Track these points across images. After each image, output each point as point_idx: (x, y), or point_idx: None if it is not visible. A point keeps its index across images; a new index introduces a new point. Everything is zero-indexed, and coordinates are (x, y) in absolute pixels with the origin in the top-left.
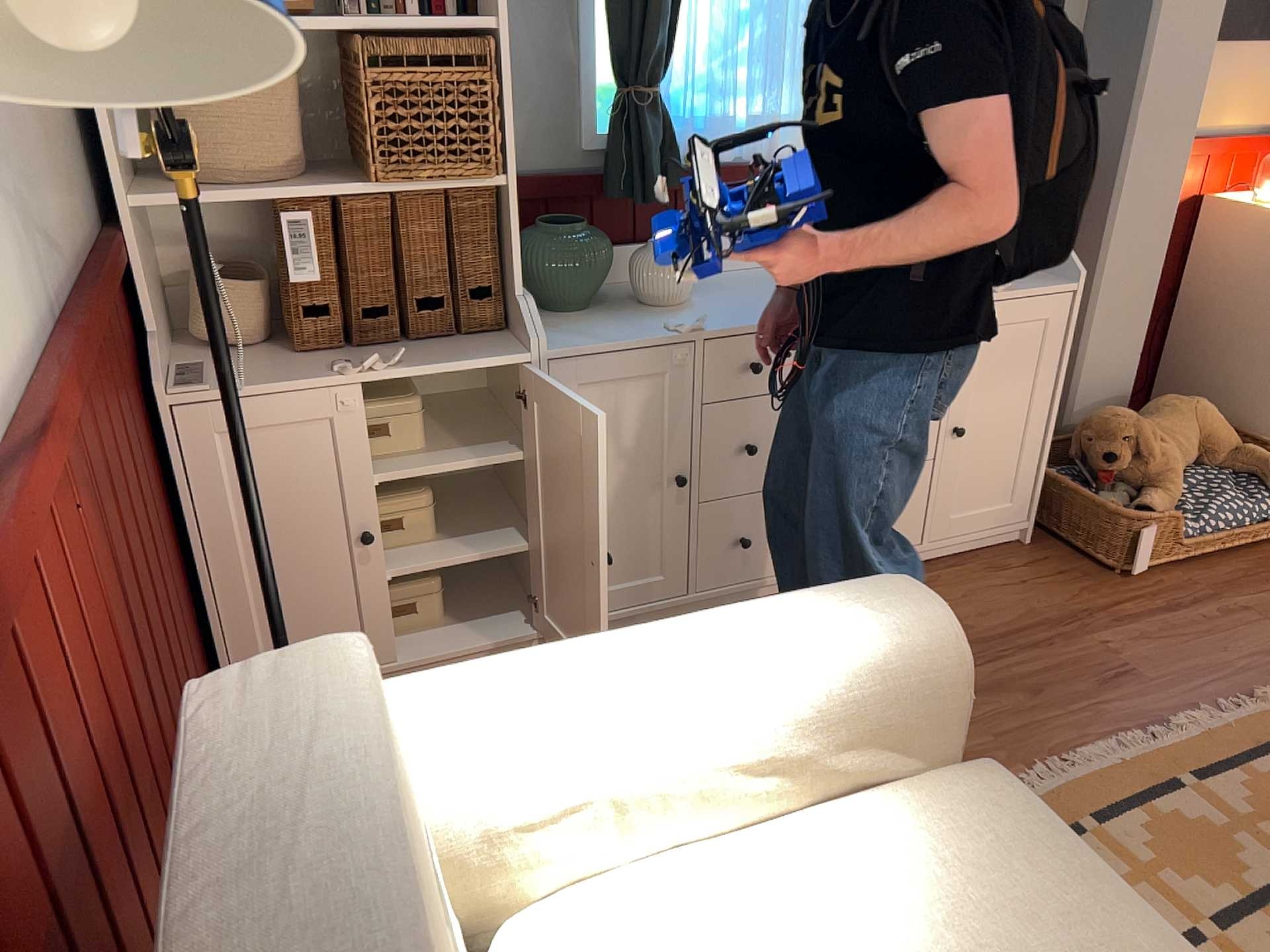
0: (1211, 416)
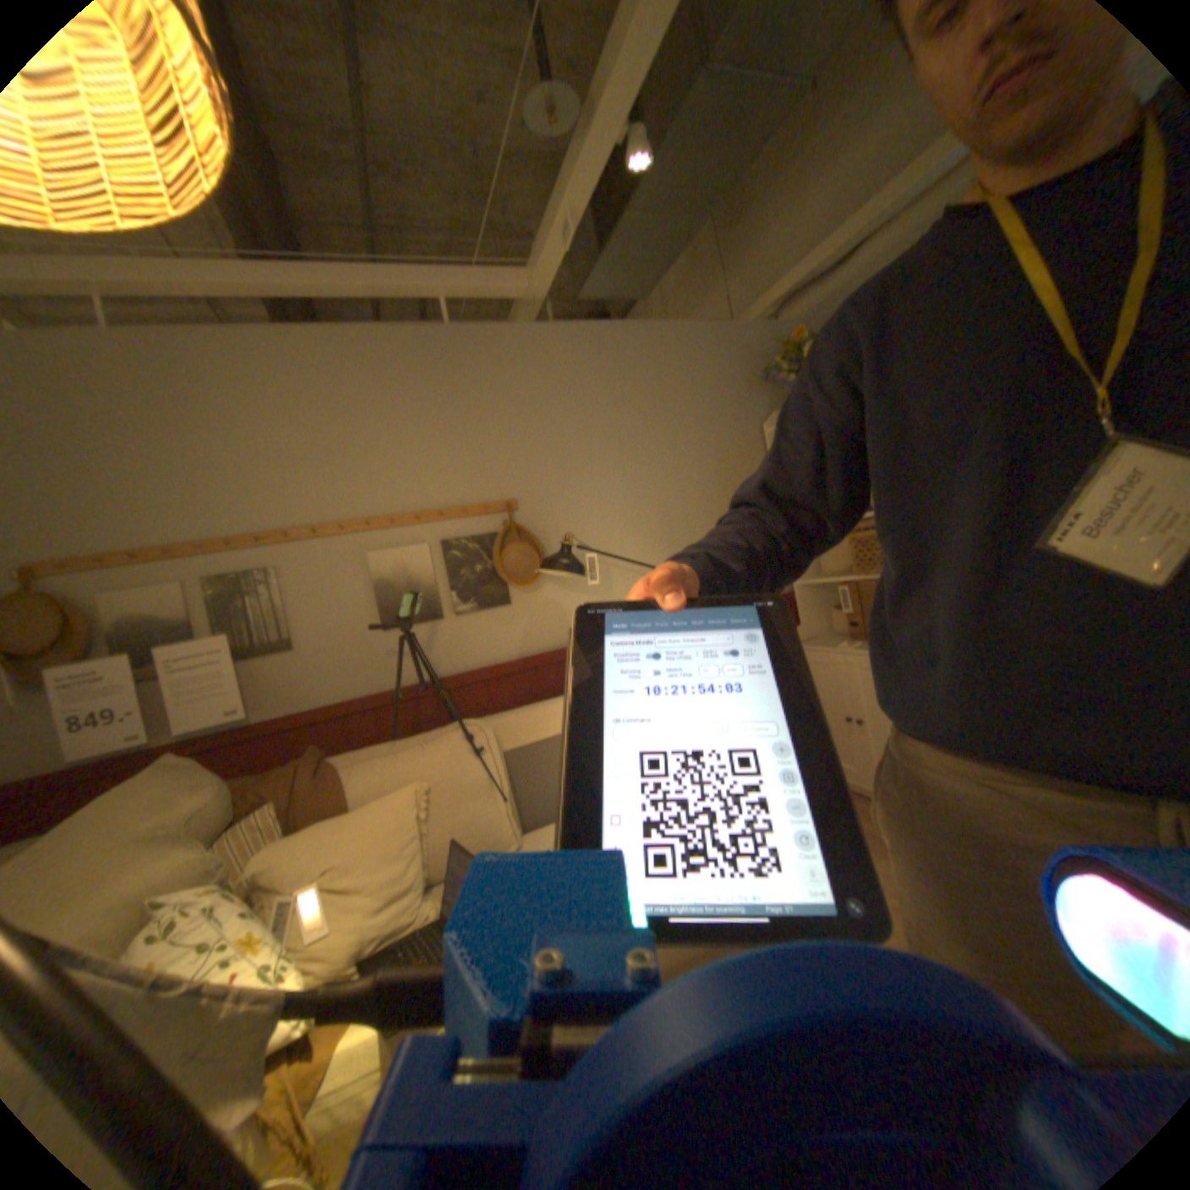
0: None
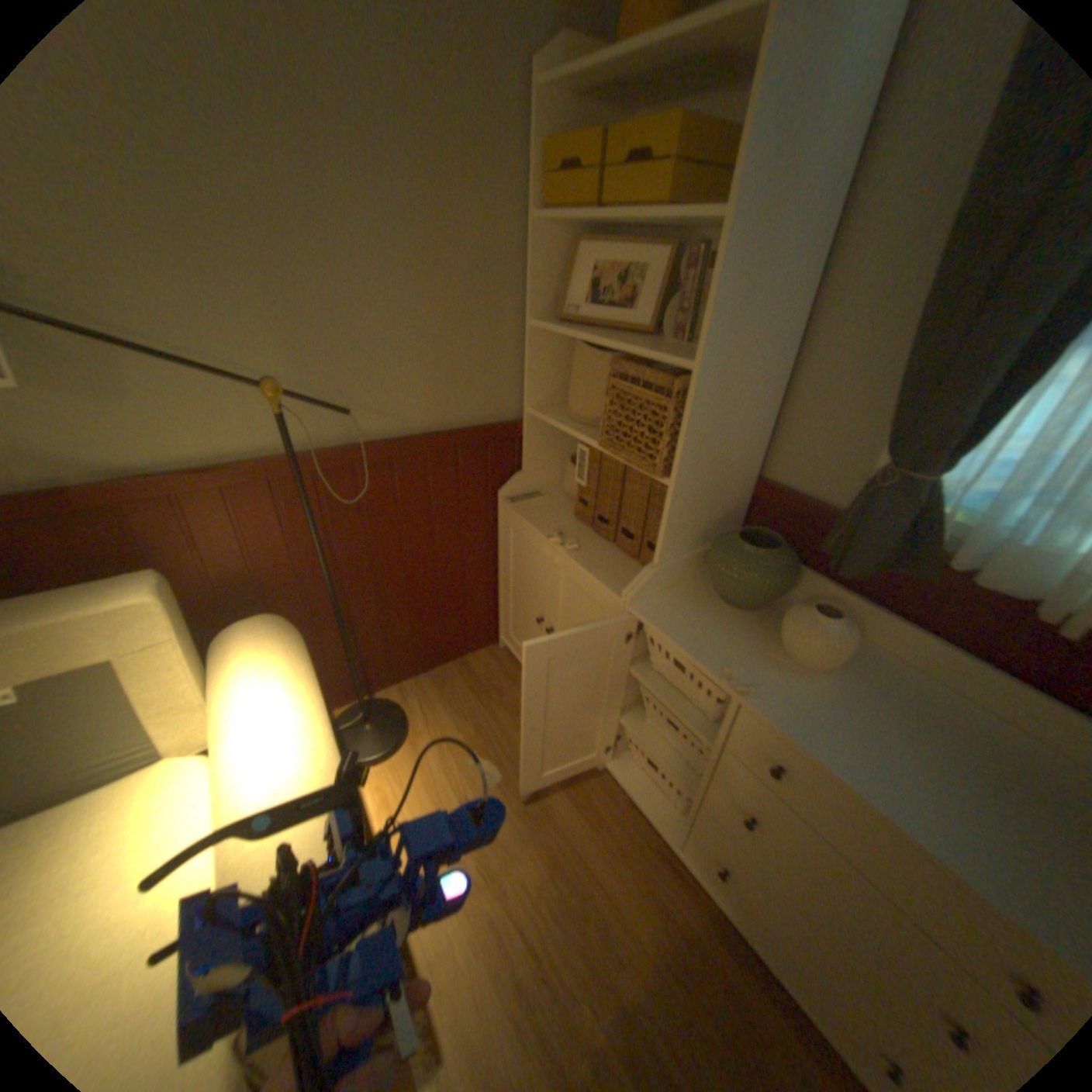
0: None
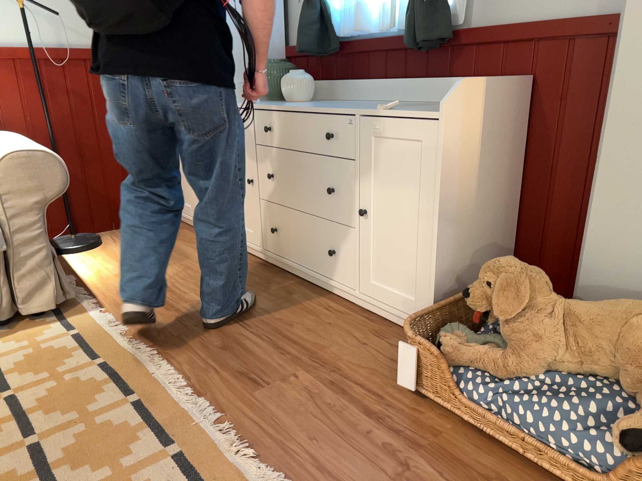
0: None
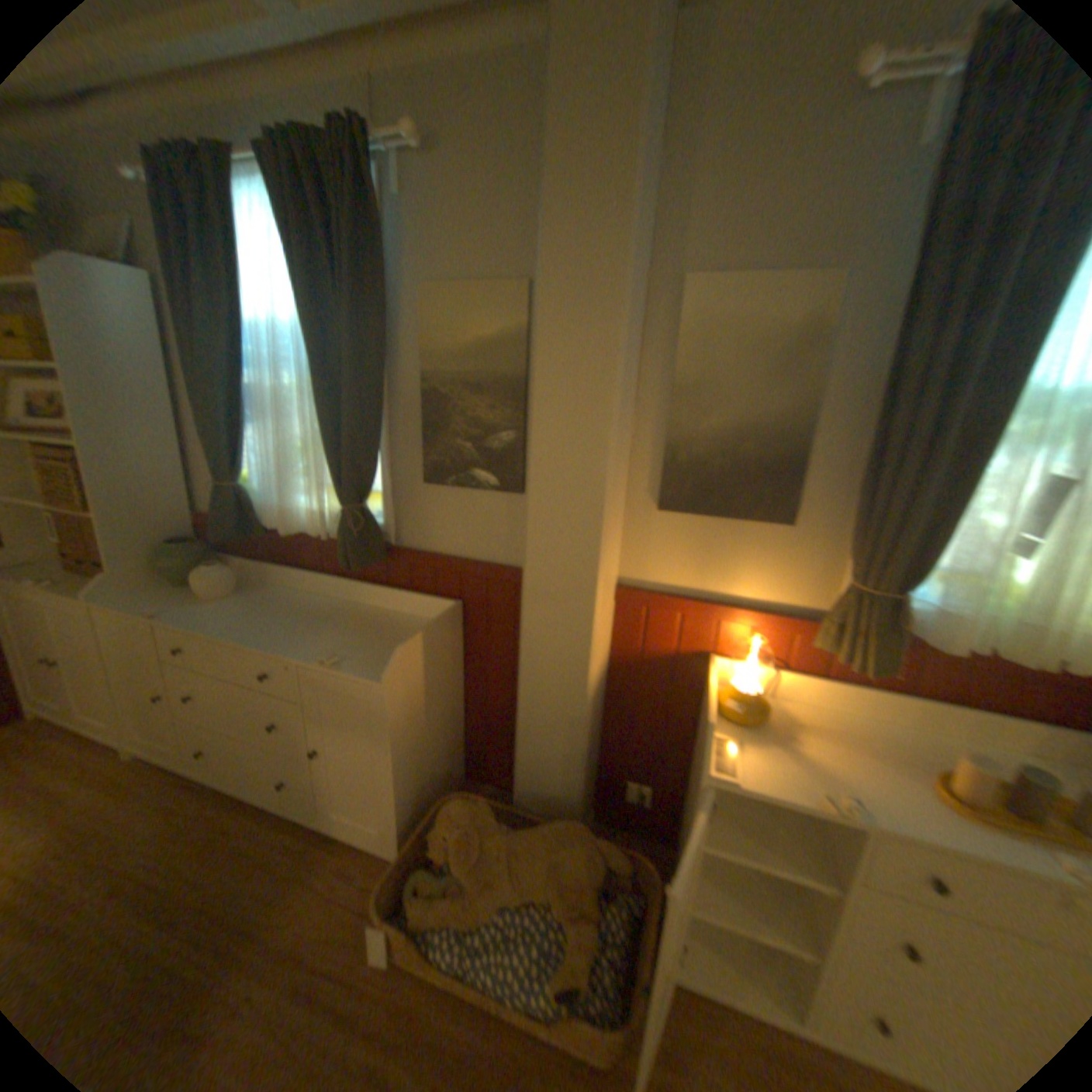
0: (569, 871)
